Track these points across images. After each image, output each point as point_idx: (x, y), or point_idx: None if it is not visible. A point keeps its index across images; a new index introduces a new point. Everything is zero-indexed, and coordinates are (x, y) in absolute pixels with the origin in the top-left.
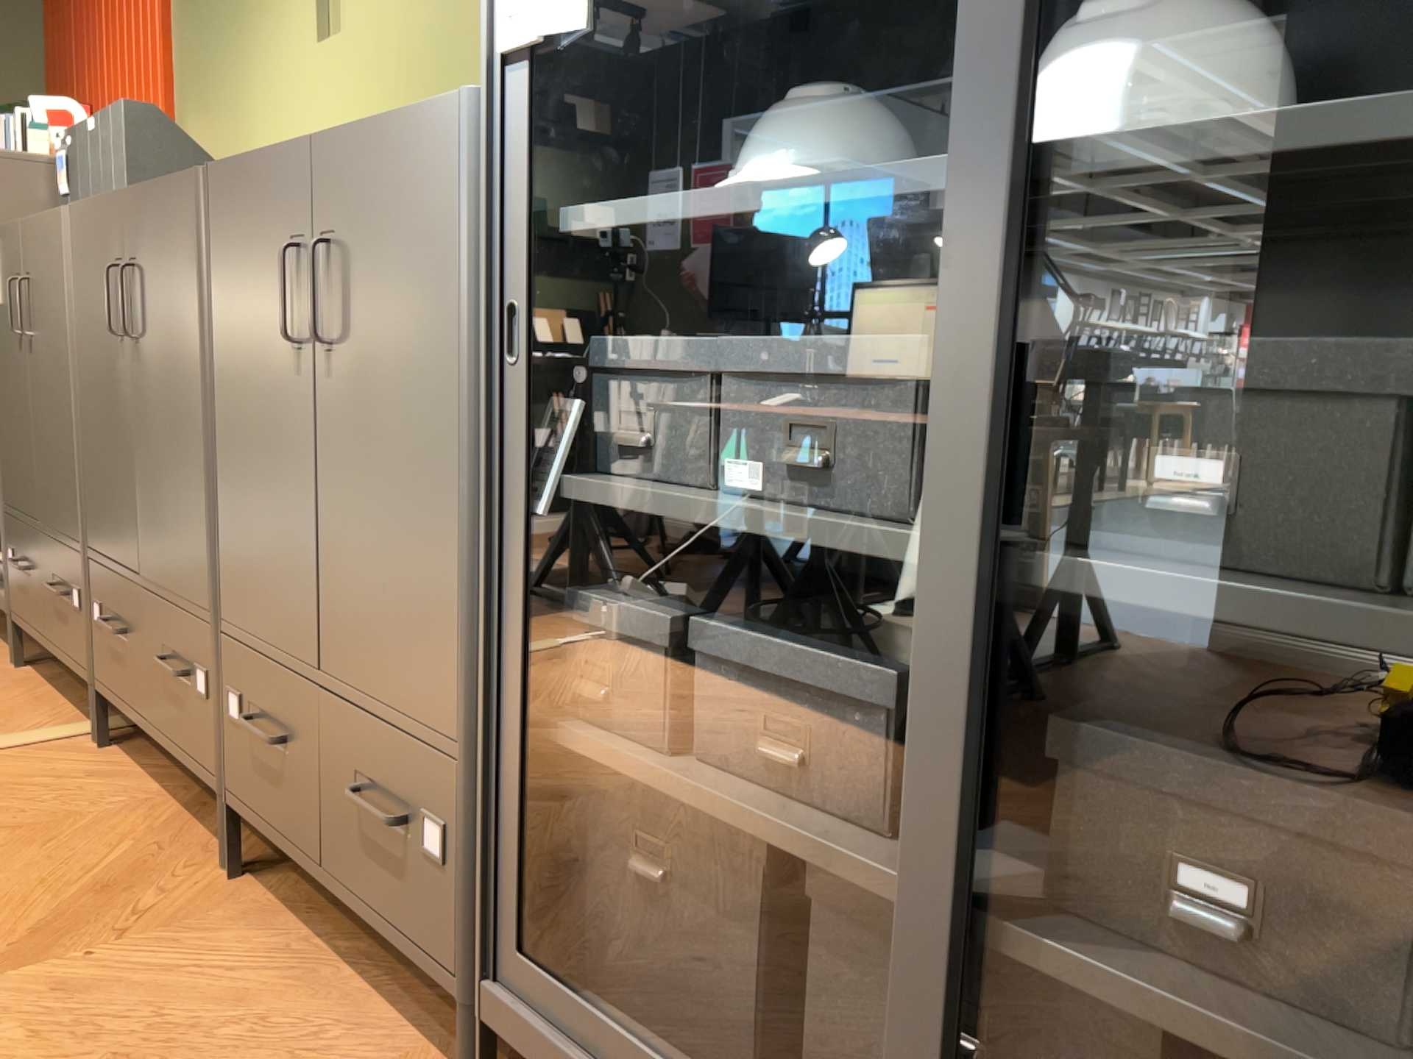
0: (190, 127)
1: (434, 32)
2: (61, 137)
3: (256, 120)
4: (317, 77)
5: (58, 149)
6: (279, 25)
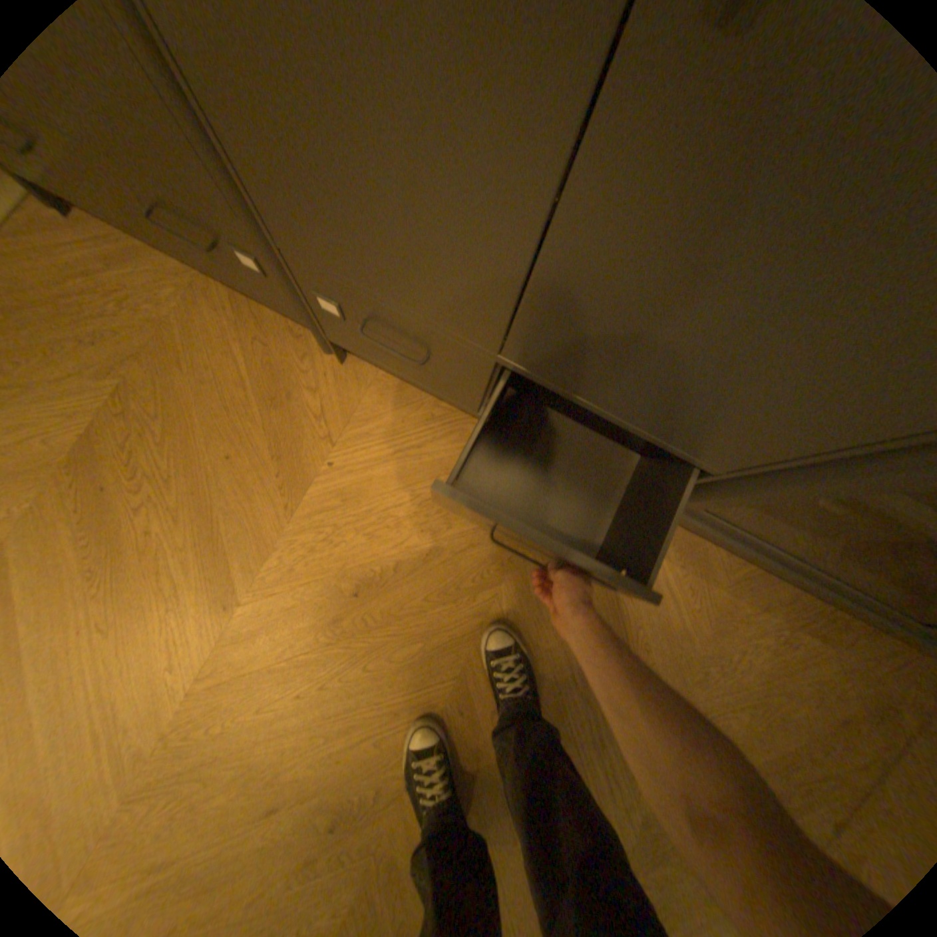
0: None
1: None
2: None
3: None
4: None
5: None
6: None
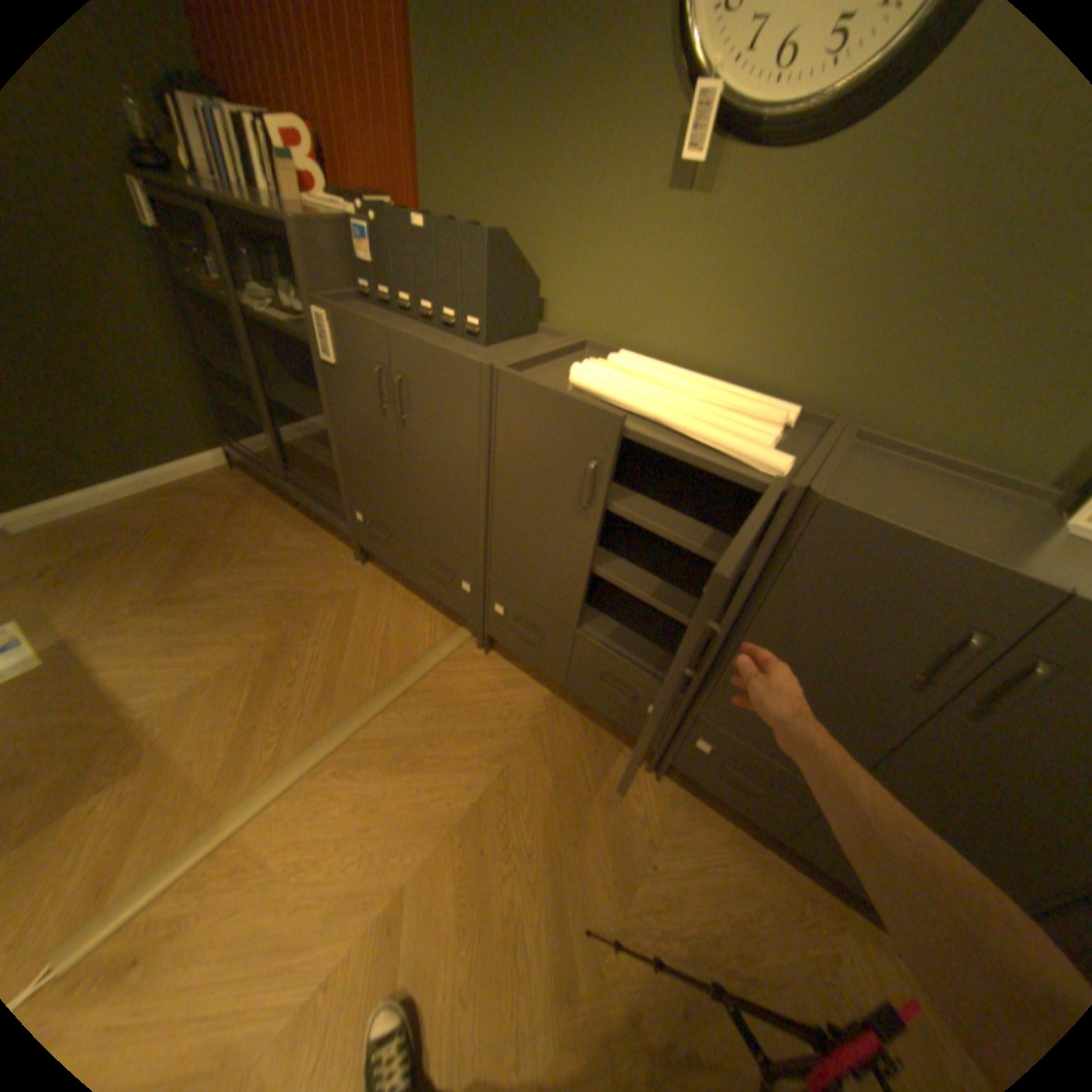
0: (442, 179)
1: (870, 256)
2: (354, 201)
3: (551, 218)
4: (661, 219)
5: (348, 211)
6: (606, 137)
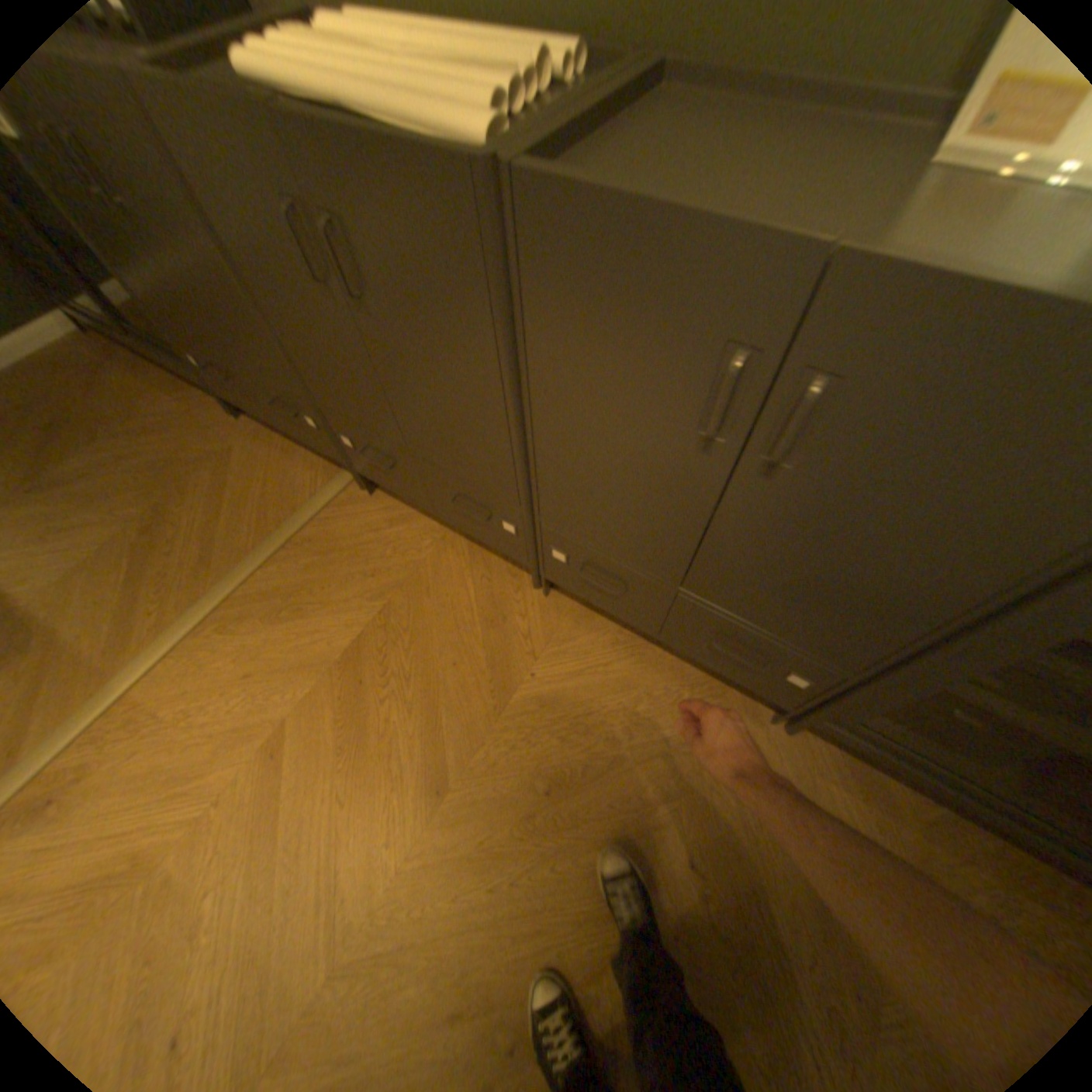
0: None
1: None
2: None
3: None
4: None
5: None
6: None
